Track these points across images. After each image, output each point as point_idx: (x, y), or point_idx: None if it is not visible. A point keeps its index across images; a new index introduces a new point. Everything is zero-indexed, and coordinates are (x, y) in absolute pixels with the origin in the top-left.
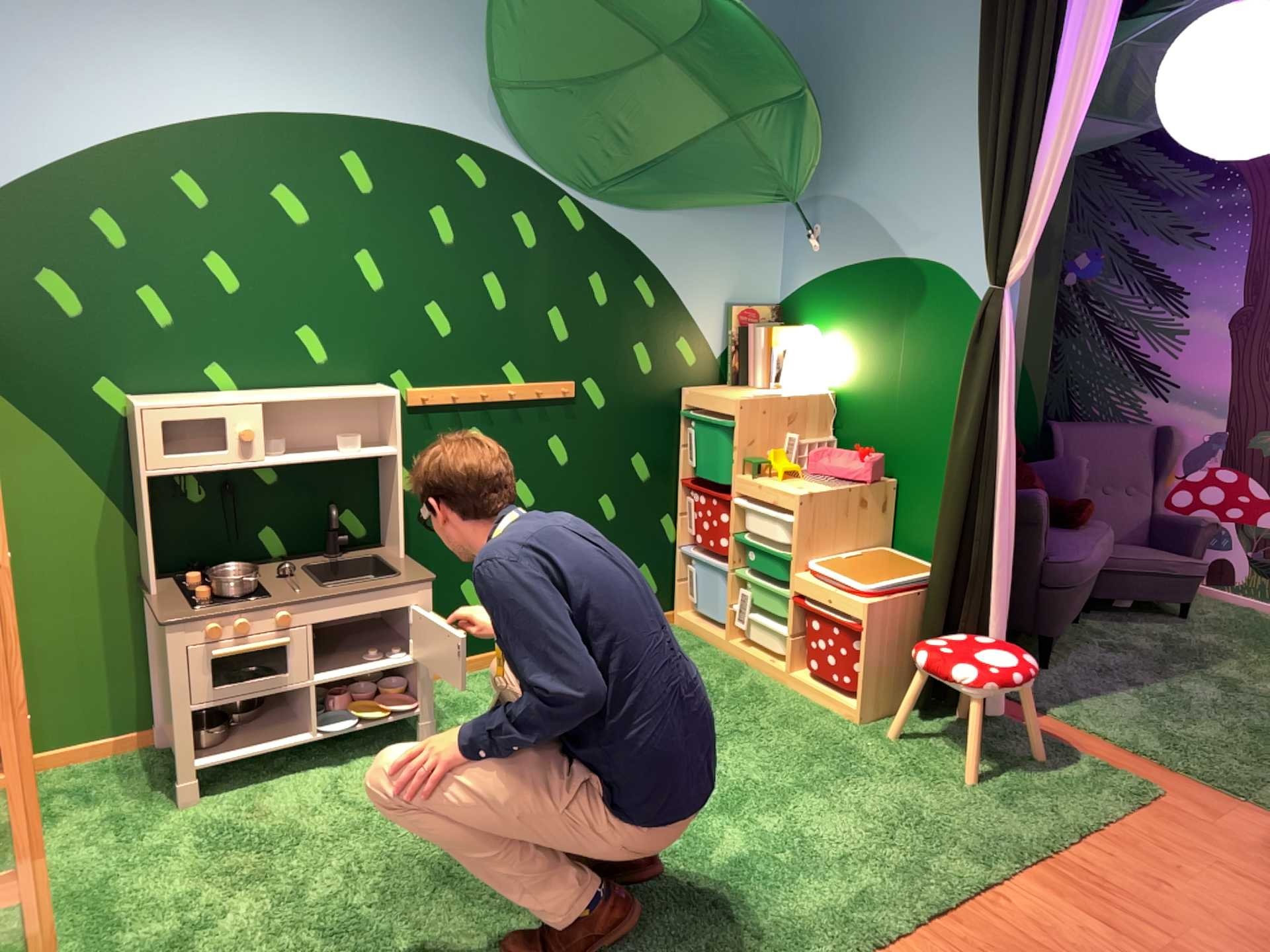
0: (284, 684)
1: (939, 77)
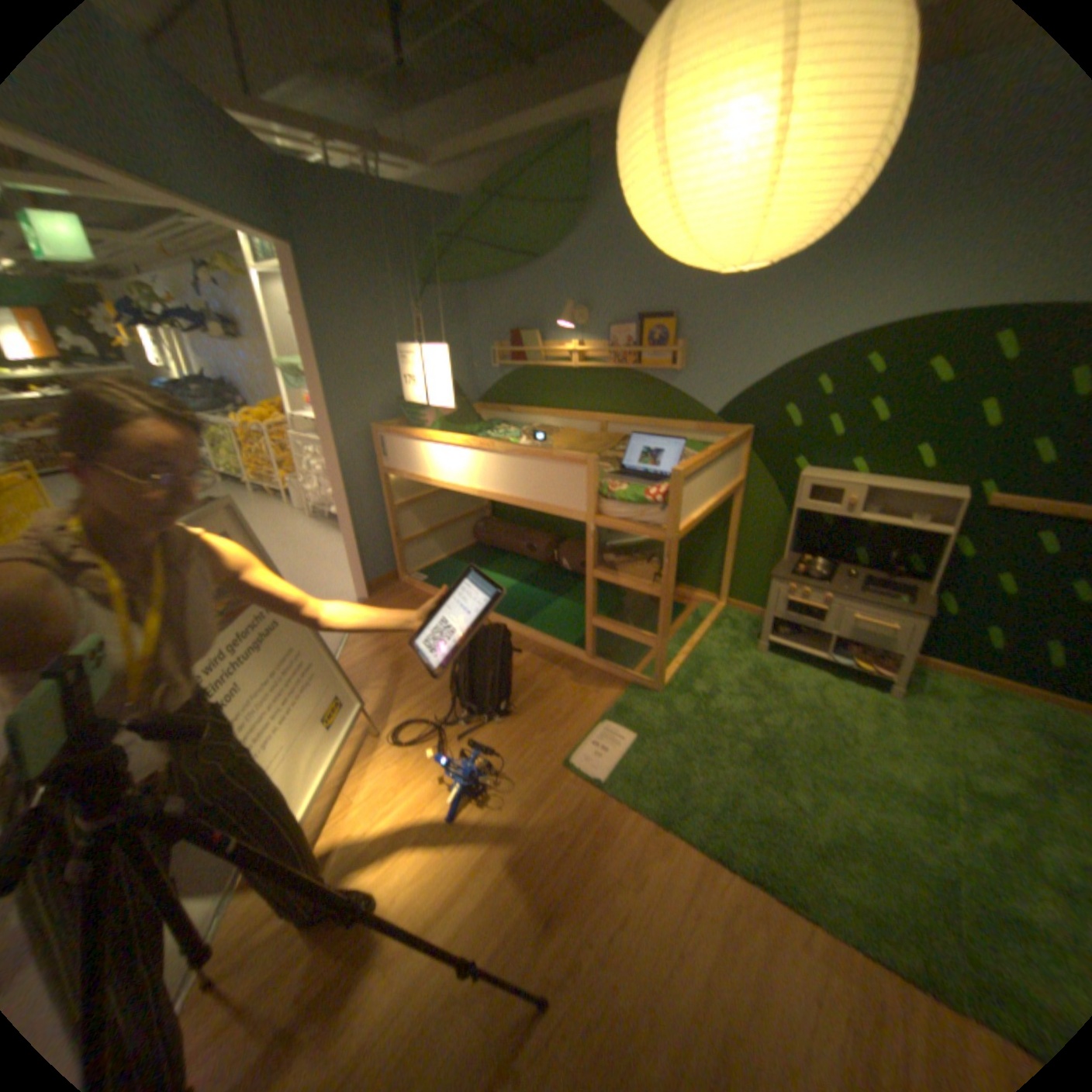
0: (819, 628)
1: None
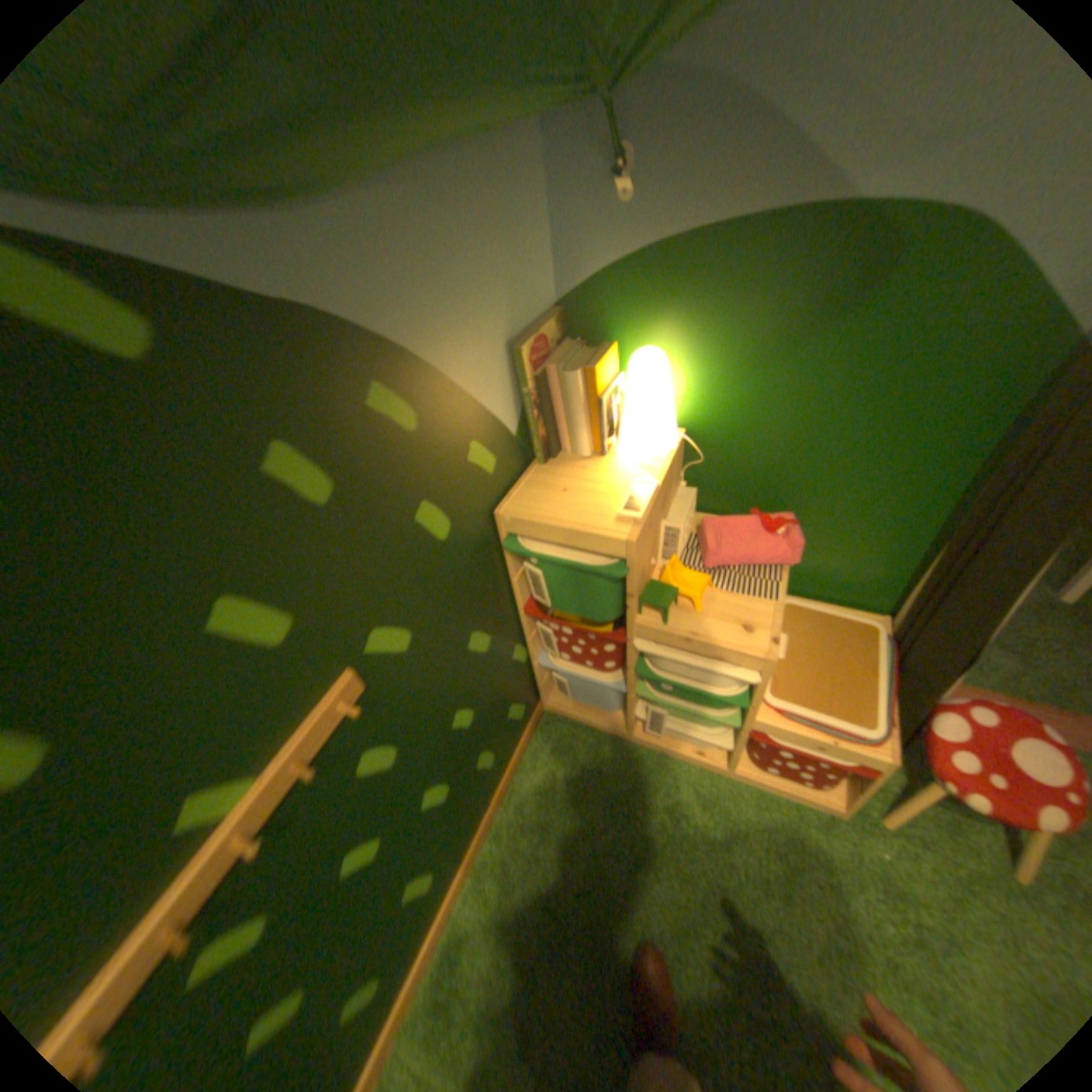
0: None
1: None
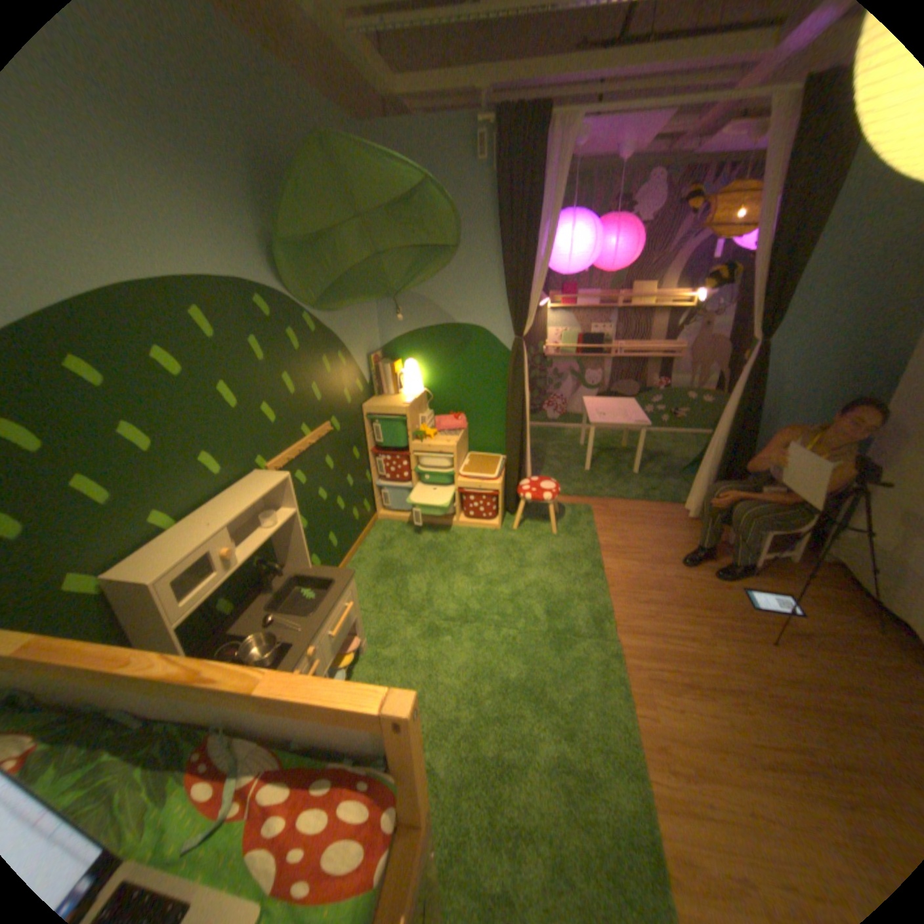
0: None
1: (465, 235)
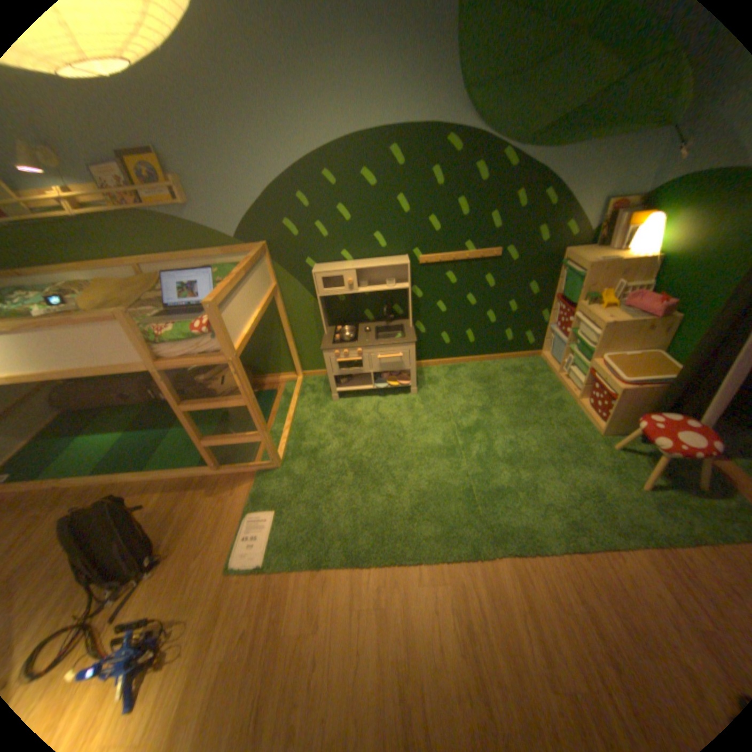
0: (362, 372)
1: None
